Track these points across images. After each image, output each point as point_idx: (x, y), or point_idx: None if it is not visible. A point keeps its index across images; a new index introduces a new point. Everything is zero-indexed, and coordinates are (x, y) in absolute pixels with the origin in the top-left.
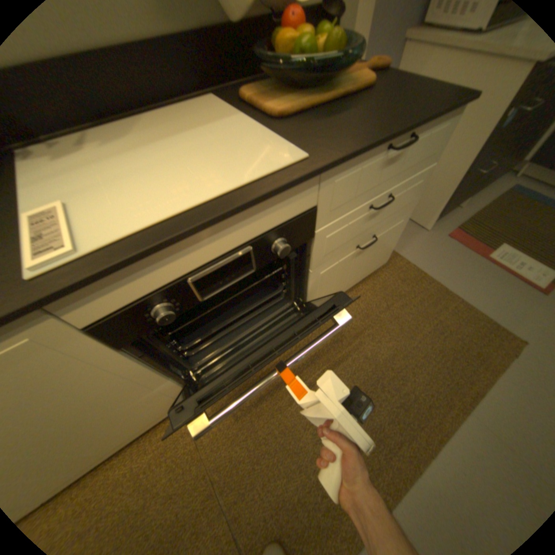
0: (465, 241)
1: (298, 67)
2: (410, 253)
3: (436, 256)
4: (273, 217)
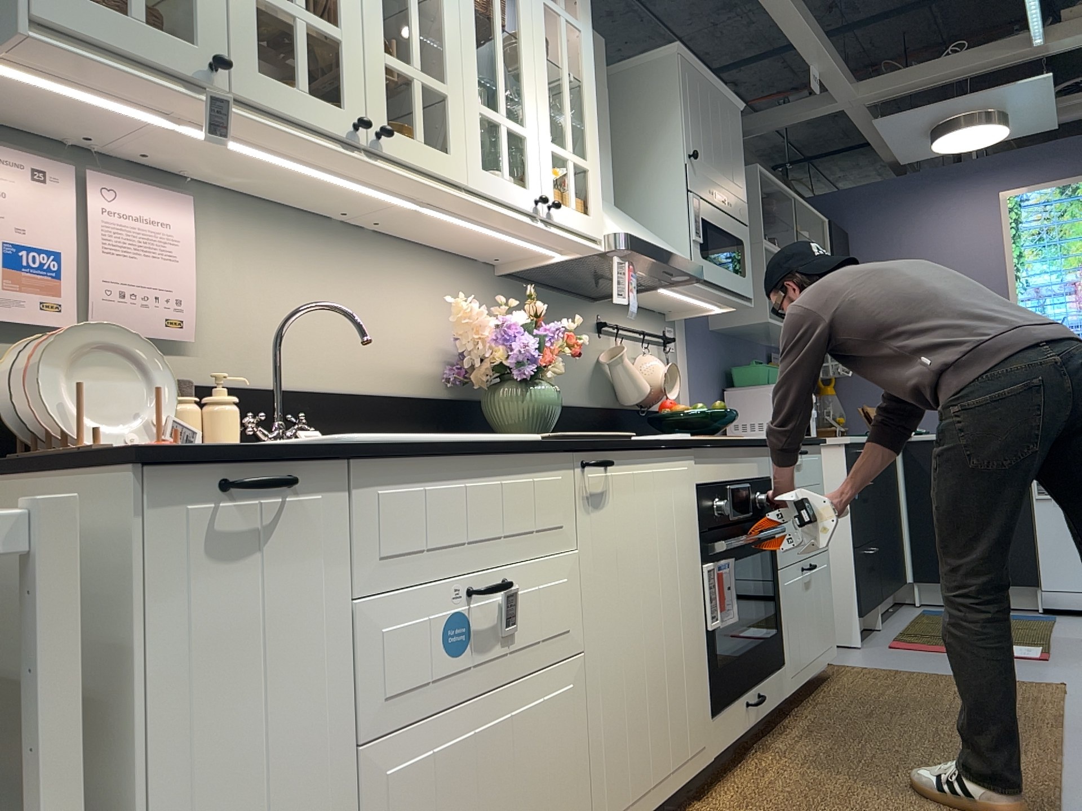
0: (915, 646)
1: (699, 423)
2: (860, 663)
3: (894, 659)
4: (756, 469)
